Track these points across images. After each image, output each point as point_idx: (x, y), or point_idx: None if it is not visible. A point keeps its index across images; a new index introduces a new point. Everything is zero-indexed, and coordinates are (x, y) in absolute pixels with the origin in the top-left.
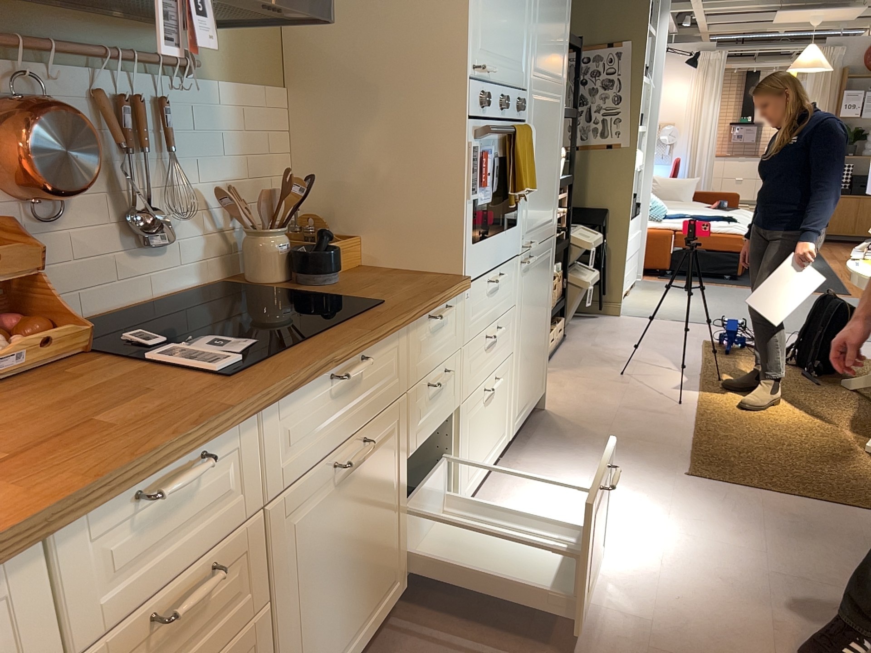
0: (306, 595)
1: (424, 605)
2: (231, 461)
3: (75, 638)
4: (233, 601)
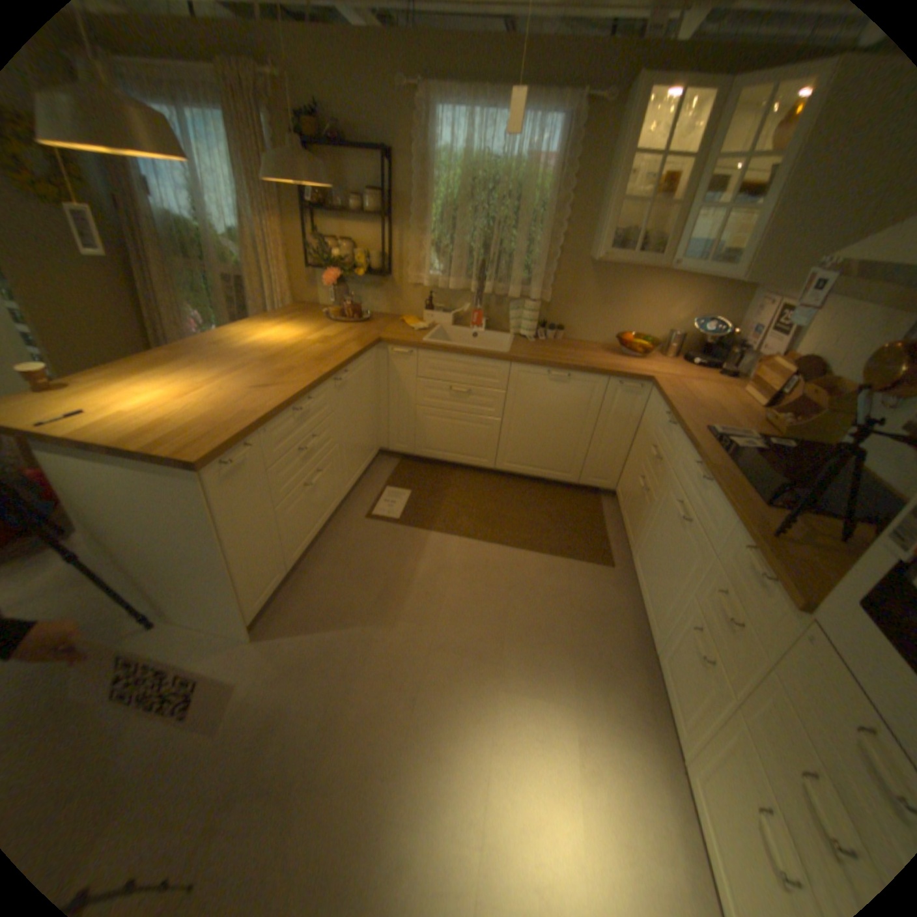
0: (657, 527)
1: (644, 681)
2: (677, 439)
3: (655, 429)
4: (657, 481)
